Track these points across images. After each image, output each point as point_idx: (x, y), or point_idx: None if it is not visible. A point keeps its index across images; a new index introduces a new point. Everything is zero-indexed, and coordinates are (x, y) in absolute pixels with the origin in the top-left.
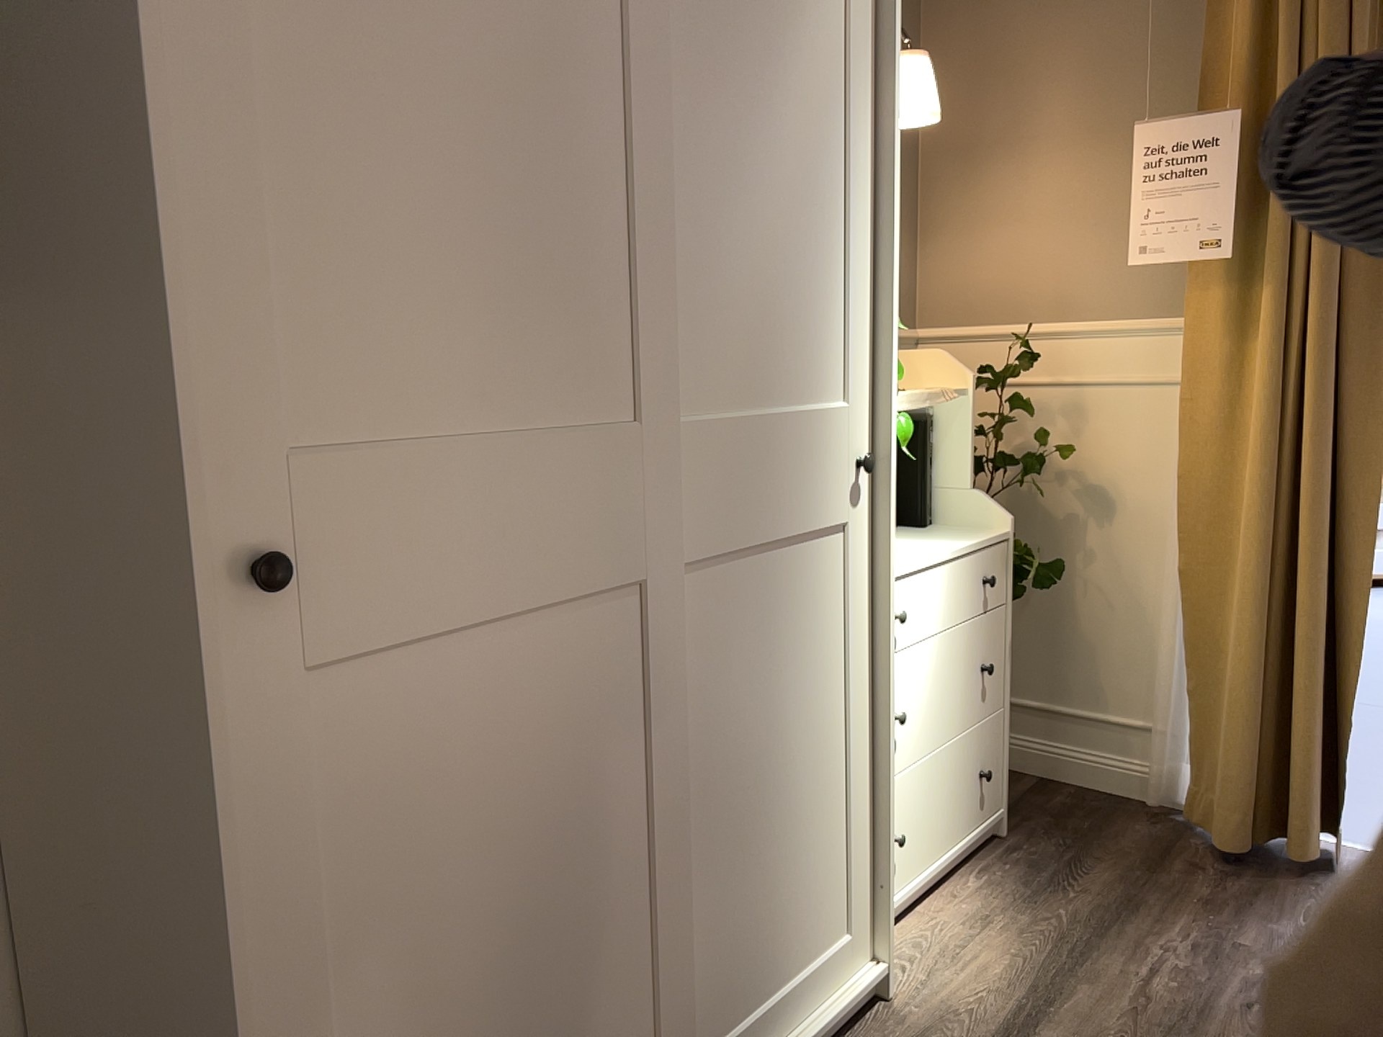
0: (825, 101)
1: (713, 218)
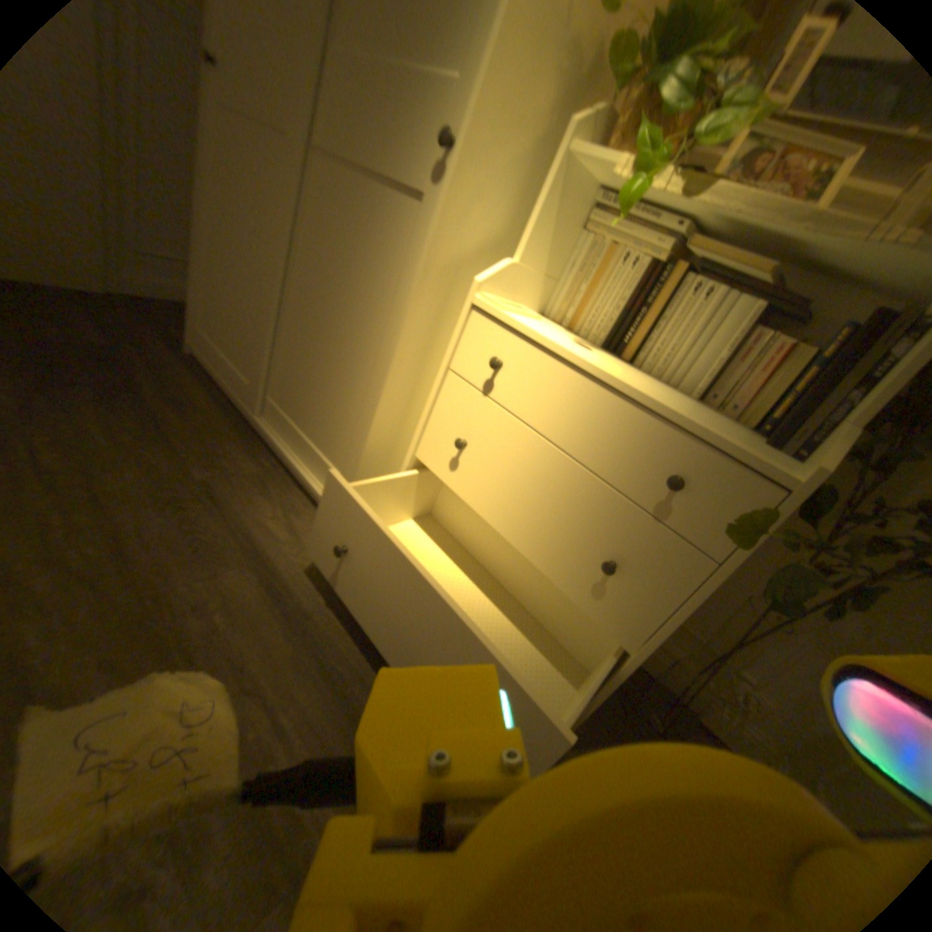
0: None
1: None
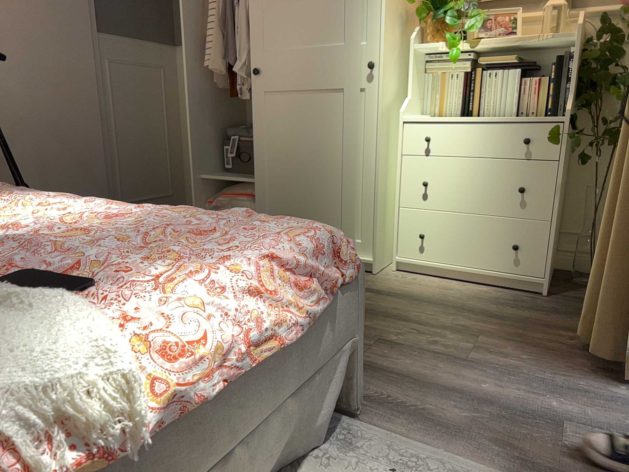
0: None
1: None
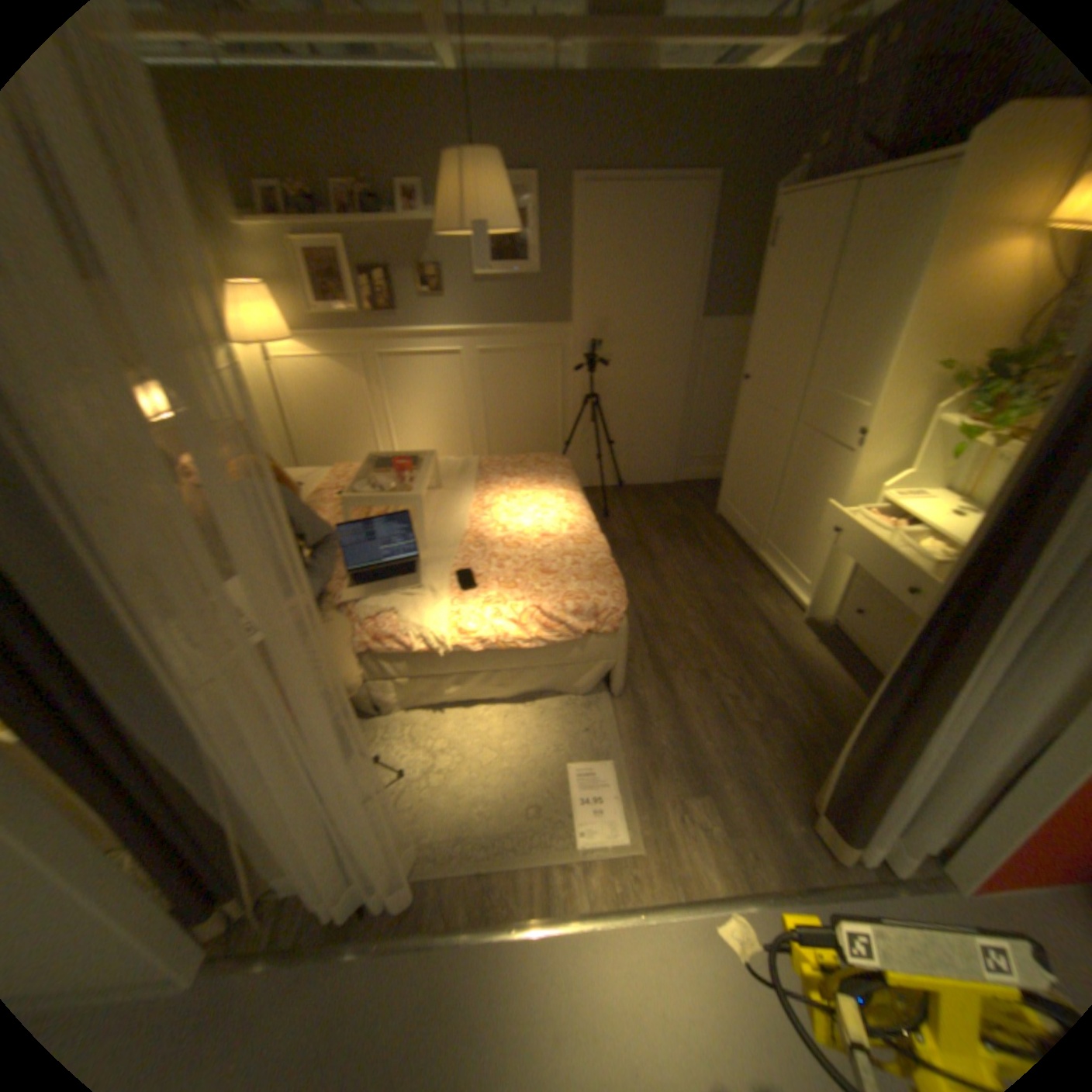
0: (901, 279)
1: (840, 327)
